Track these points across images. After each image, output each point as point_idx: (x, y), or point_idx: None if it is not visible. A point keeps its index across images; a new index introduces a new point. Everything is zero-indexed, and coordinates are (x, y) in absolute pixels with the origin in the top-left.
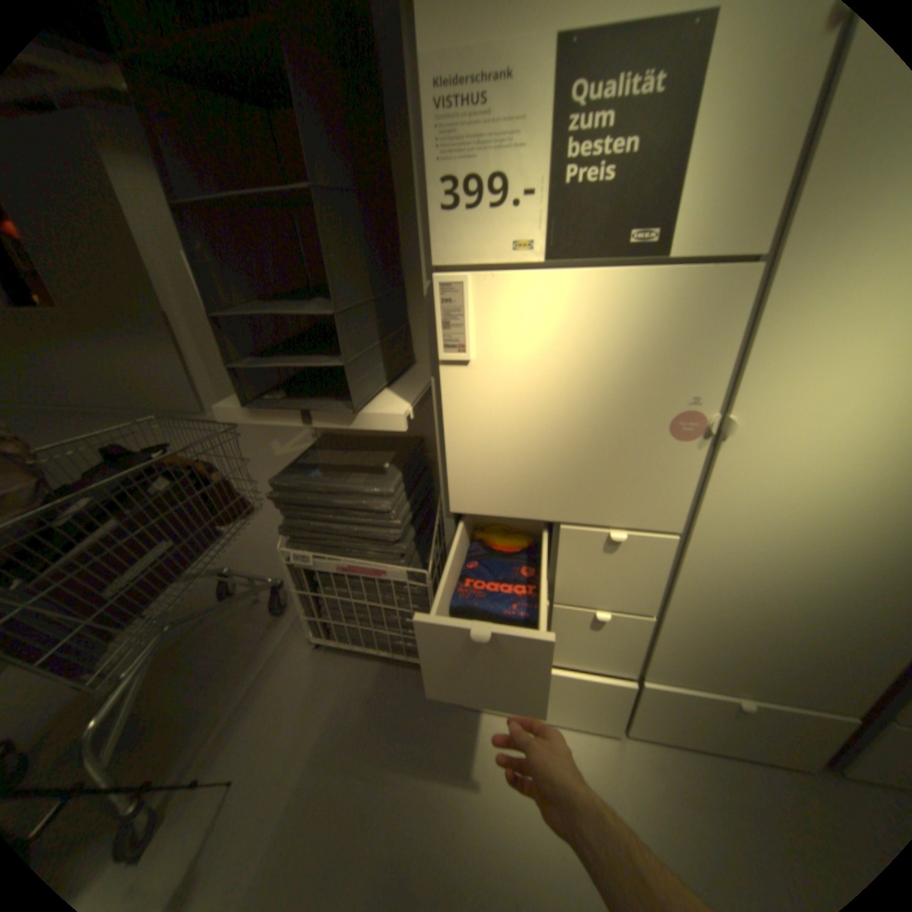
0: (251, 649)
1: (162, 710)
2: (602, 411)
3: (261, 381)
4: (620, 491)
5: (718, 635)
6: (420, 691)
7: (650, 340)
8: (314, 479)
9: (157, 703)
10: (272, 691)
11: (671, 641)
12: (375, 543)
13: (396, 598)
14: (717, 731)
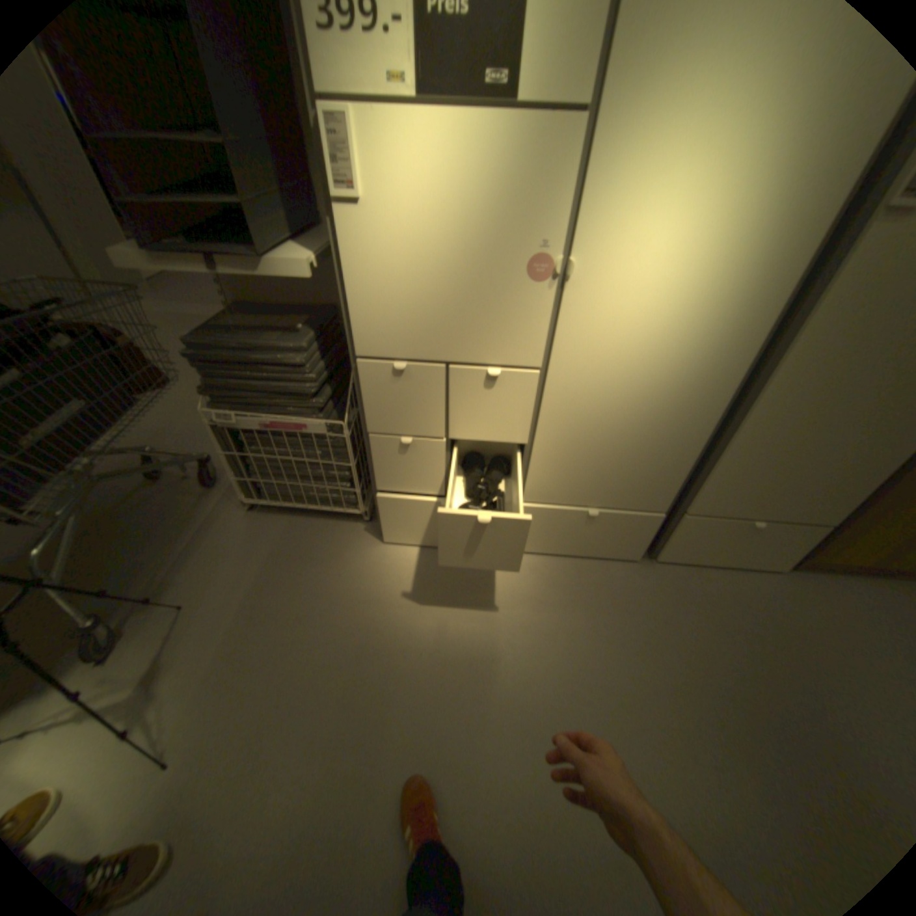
0: (186, 513)
1: (105, 565)
2: (475, 254)
3: (158, 225)
4: (493, 330)
5: (571, 456)
6: (347, 534)
7: (507, 184)
8: (228, 337)
9: (98, 560)
10: (212, 544)
11: (538, 464)
12: (295, 399)
13: (319, 452)
14: (574, 536)
